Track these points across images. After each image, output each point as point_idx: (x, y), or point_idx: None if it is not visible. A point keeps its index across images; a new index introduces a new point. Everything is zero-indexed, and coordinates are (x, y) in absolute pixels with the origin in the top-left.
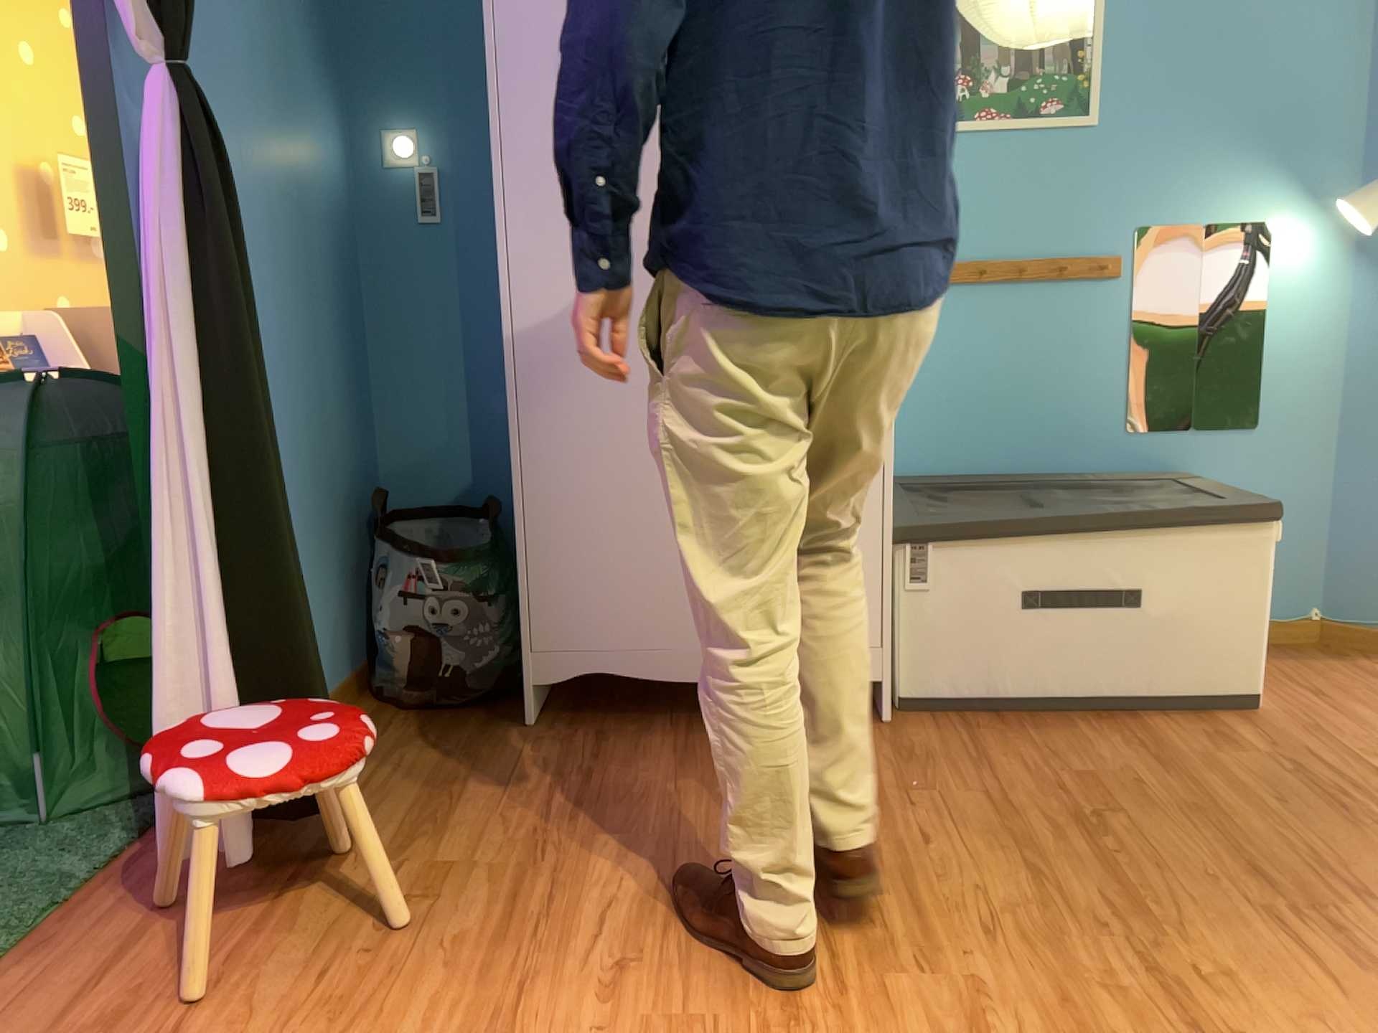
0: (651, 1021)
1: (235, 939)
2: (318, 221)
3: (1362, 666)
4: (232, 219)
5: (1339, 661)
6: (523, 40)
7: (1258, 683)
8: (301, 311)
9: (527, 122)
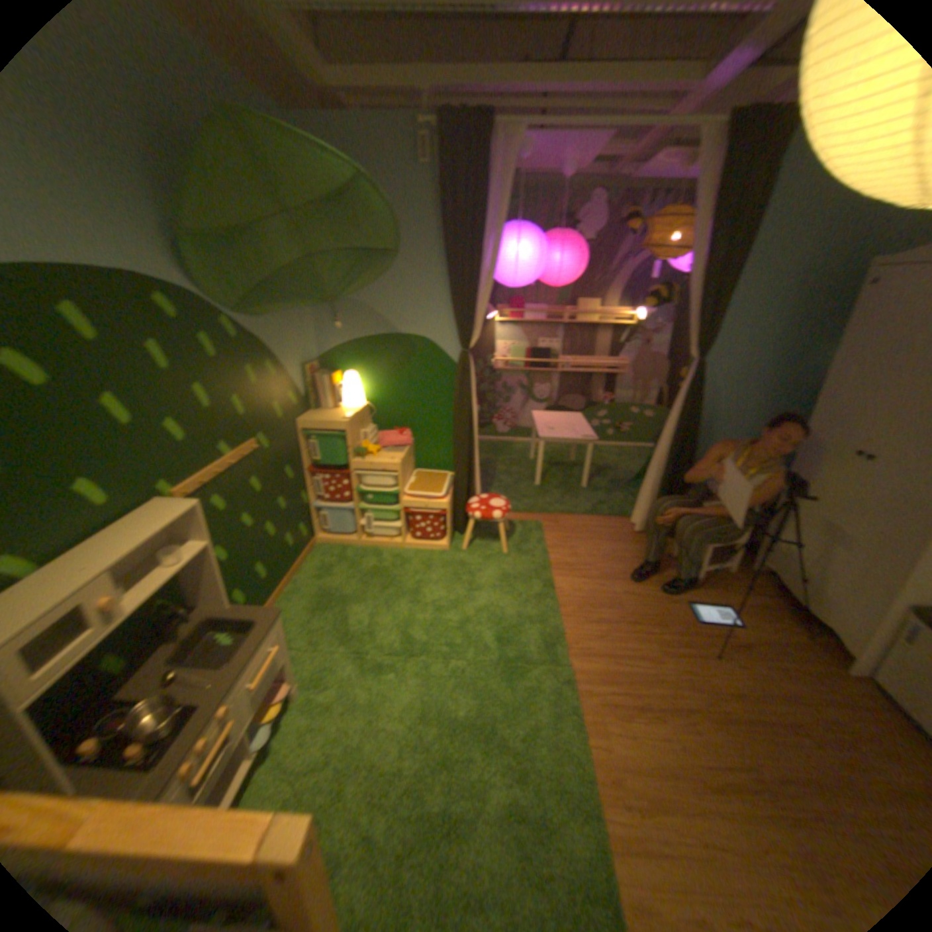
0: (620, 602)
1: (618, 541)
2: (801, 388)
3: None
4: (700, 399)
5: None
6: (847, 352)
7: None
8: (769, 417)
9: (836, 382)
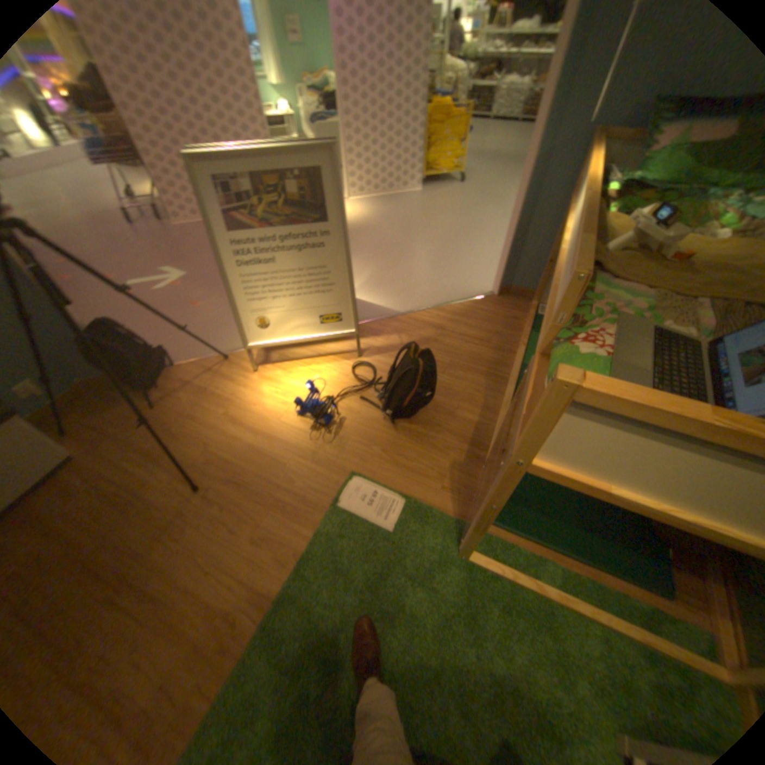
0: None
1: None
2: None
3: (106, 395)
4: None
5: (97, 397)
6: None
7: (65, 454)
8: None
9: None
